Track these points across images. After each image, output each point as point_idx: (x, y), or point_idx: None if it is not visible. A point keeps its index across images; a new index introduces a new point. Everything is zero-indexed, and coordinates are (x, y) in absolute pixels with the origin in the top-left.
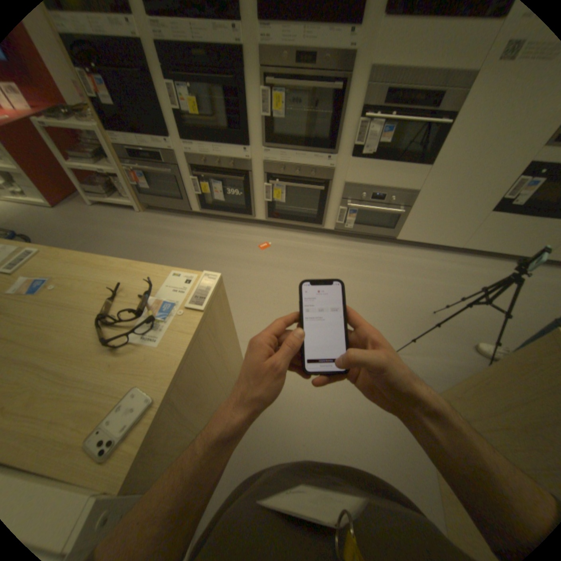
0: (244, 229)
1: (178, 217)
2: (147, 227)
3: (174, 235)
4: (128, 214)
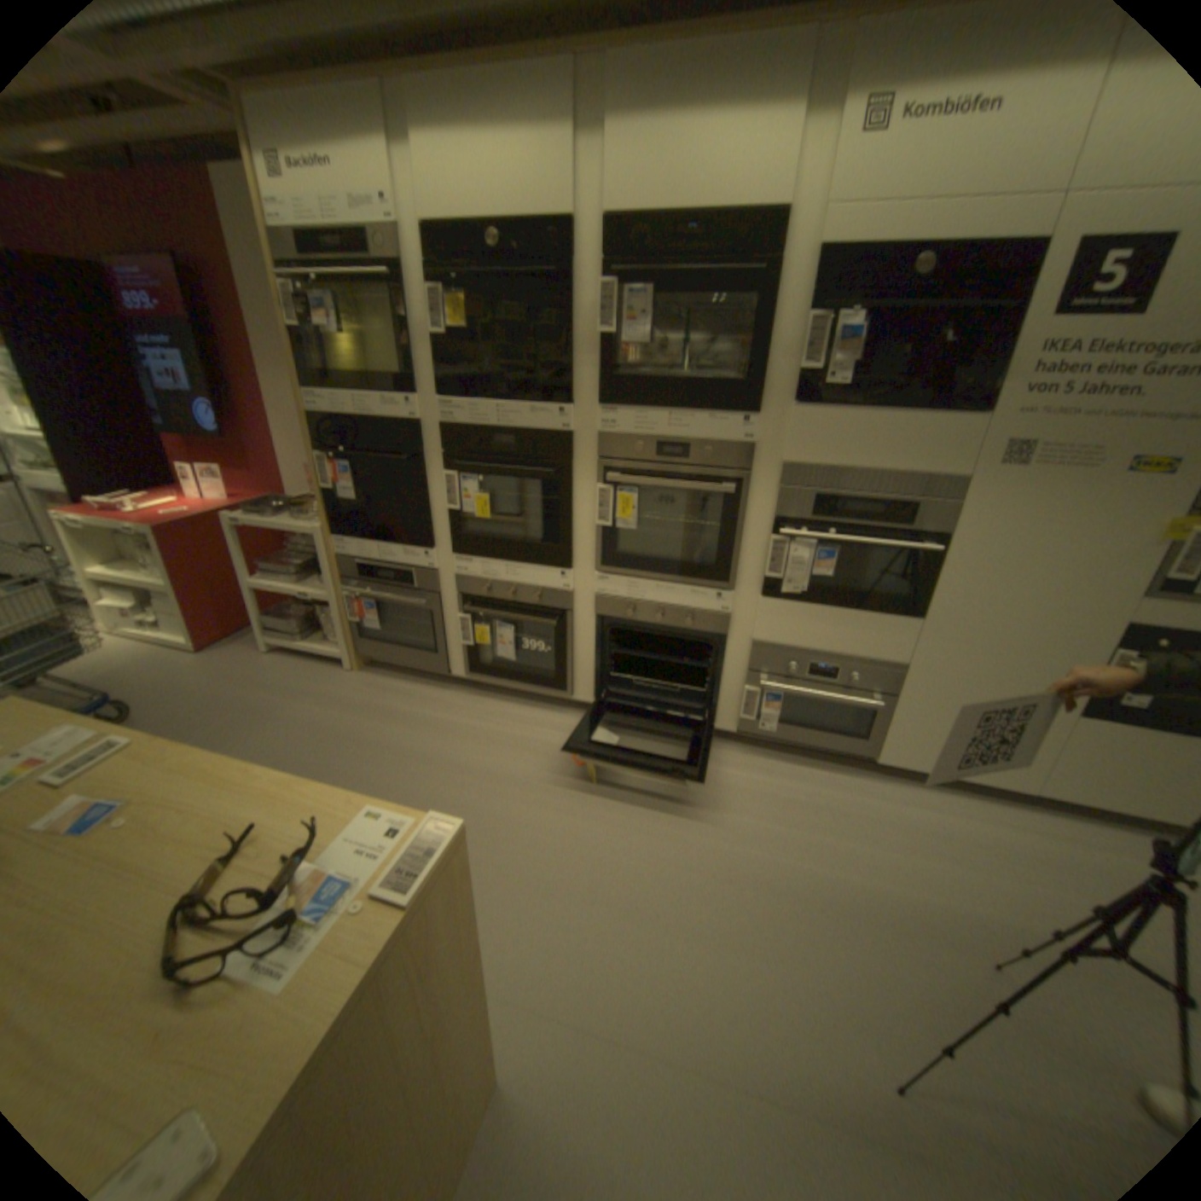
0: (548, 717)
1: (422, 684)
2: (357, 701)
3: (406, 721)
4: (330, 674)
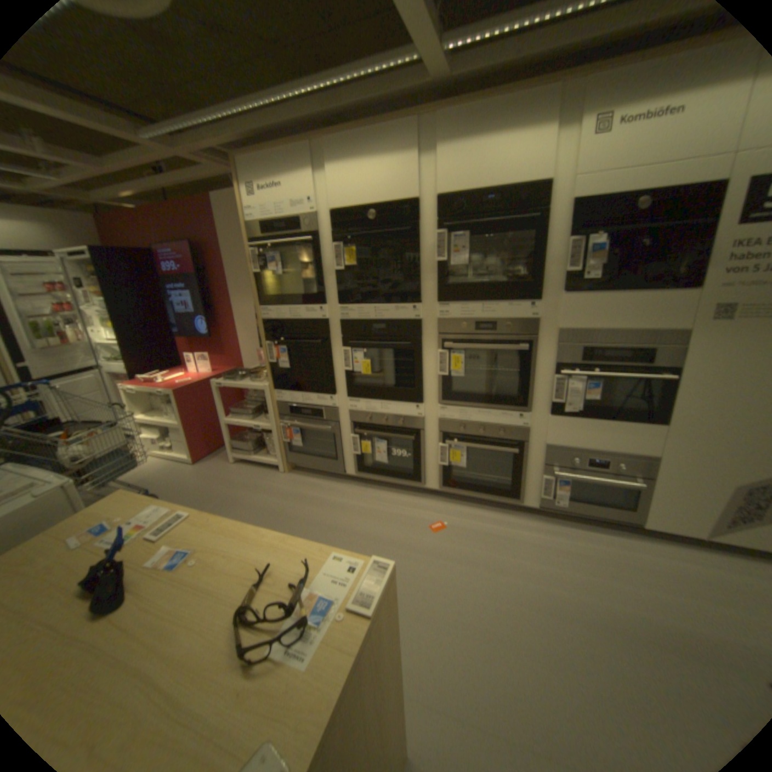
0: (410, 500)
1: (327, 481)
2: (289, 492)
3: (320, 505)
4: (271, 475)
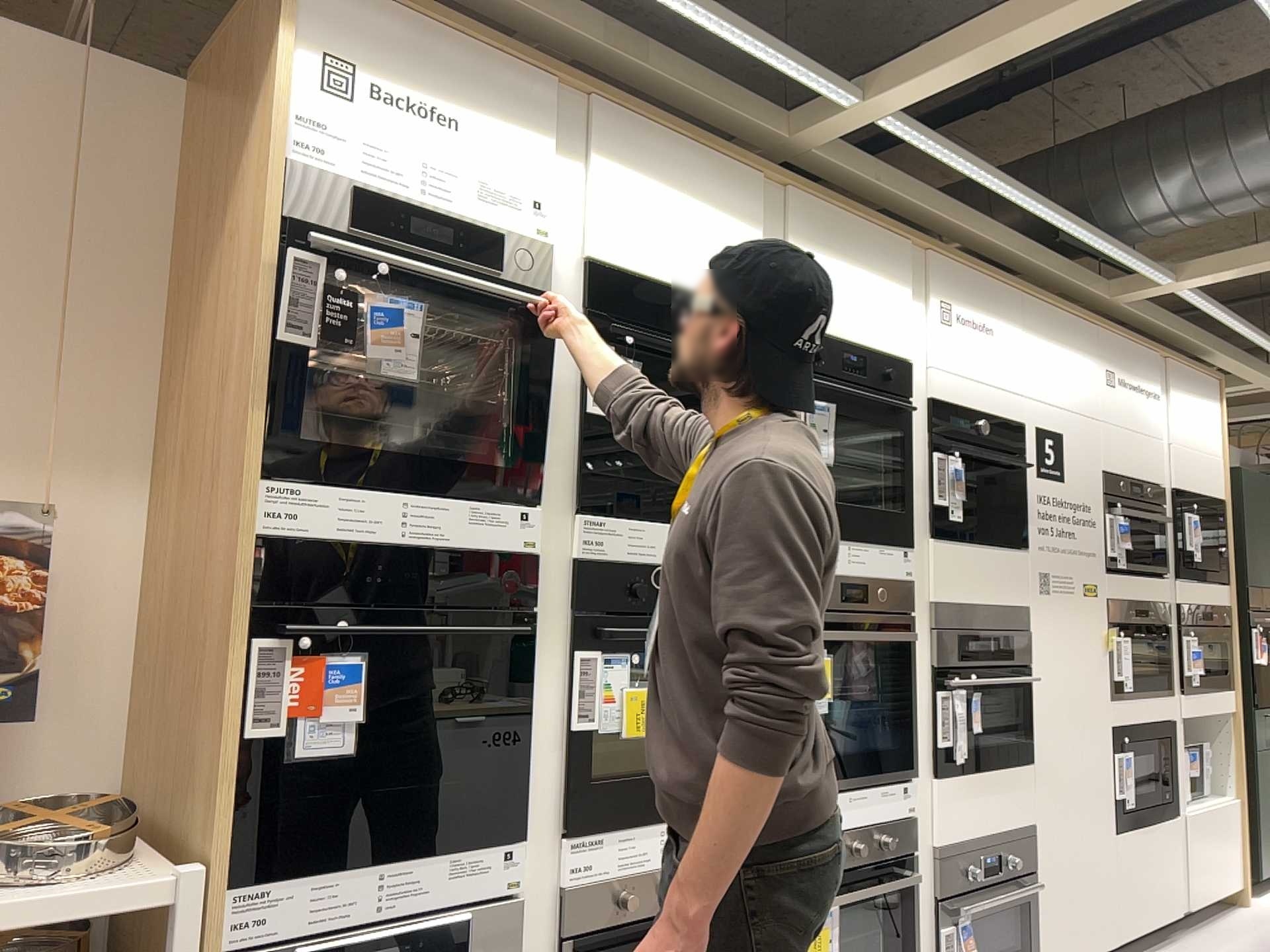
0: None
1: None
2: None
3: None
4: None
